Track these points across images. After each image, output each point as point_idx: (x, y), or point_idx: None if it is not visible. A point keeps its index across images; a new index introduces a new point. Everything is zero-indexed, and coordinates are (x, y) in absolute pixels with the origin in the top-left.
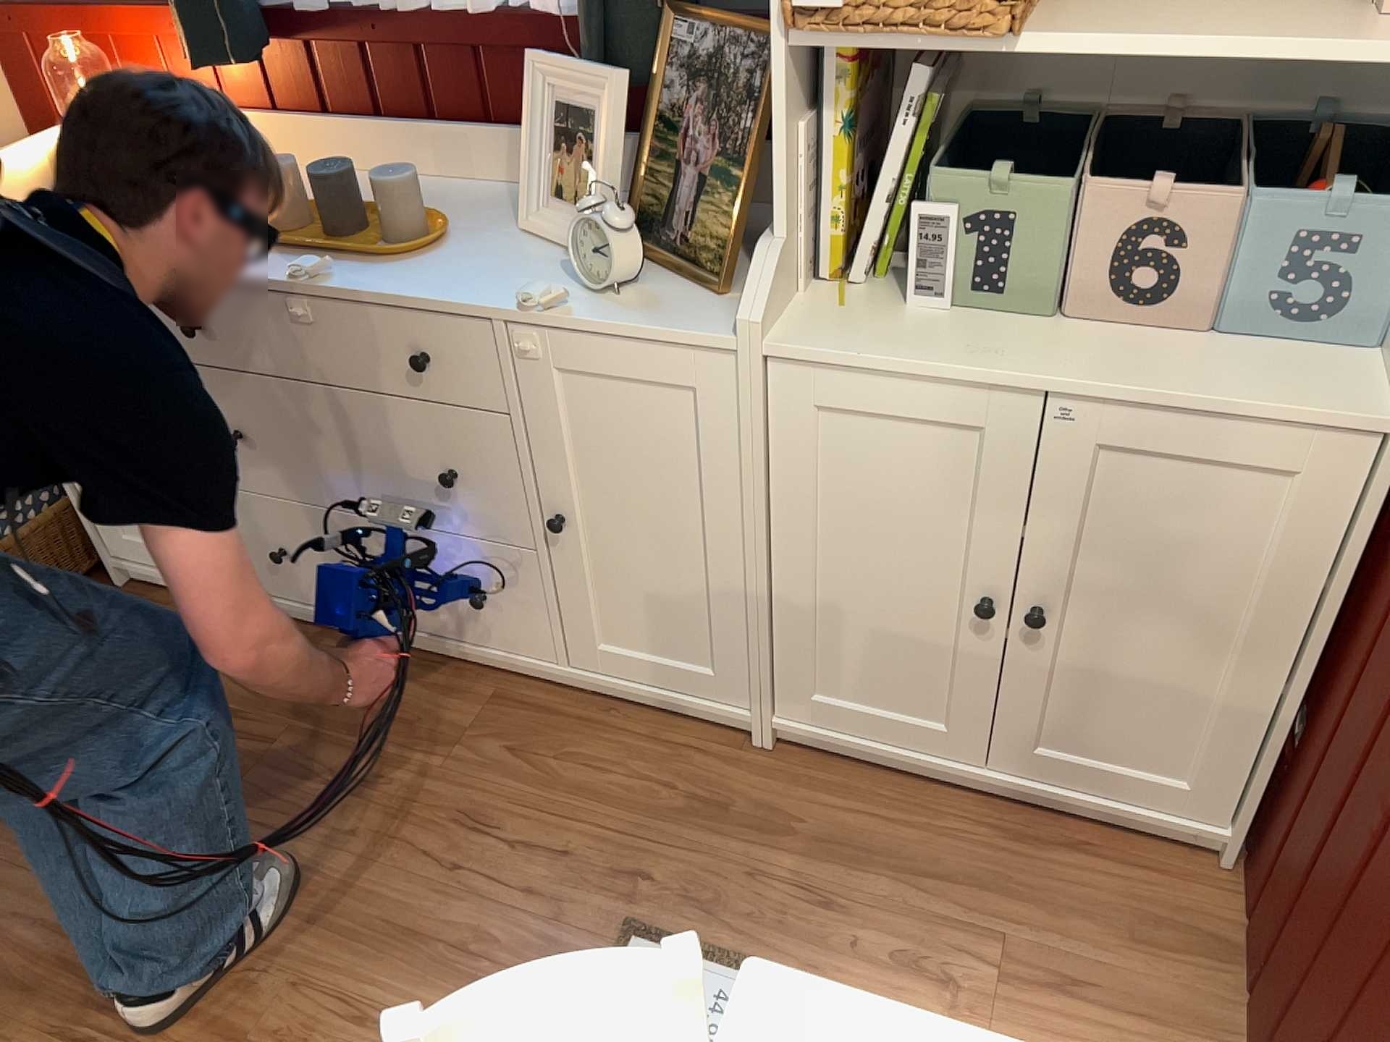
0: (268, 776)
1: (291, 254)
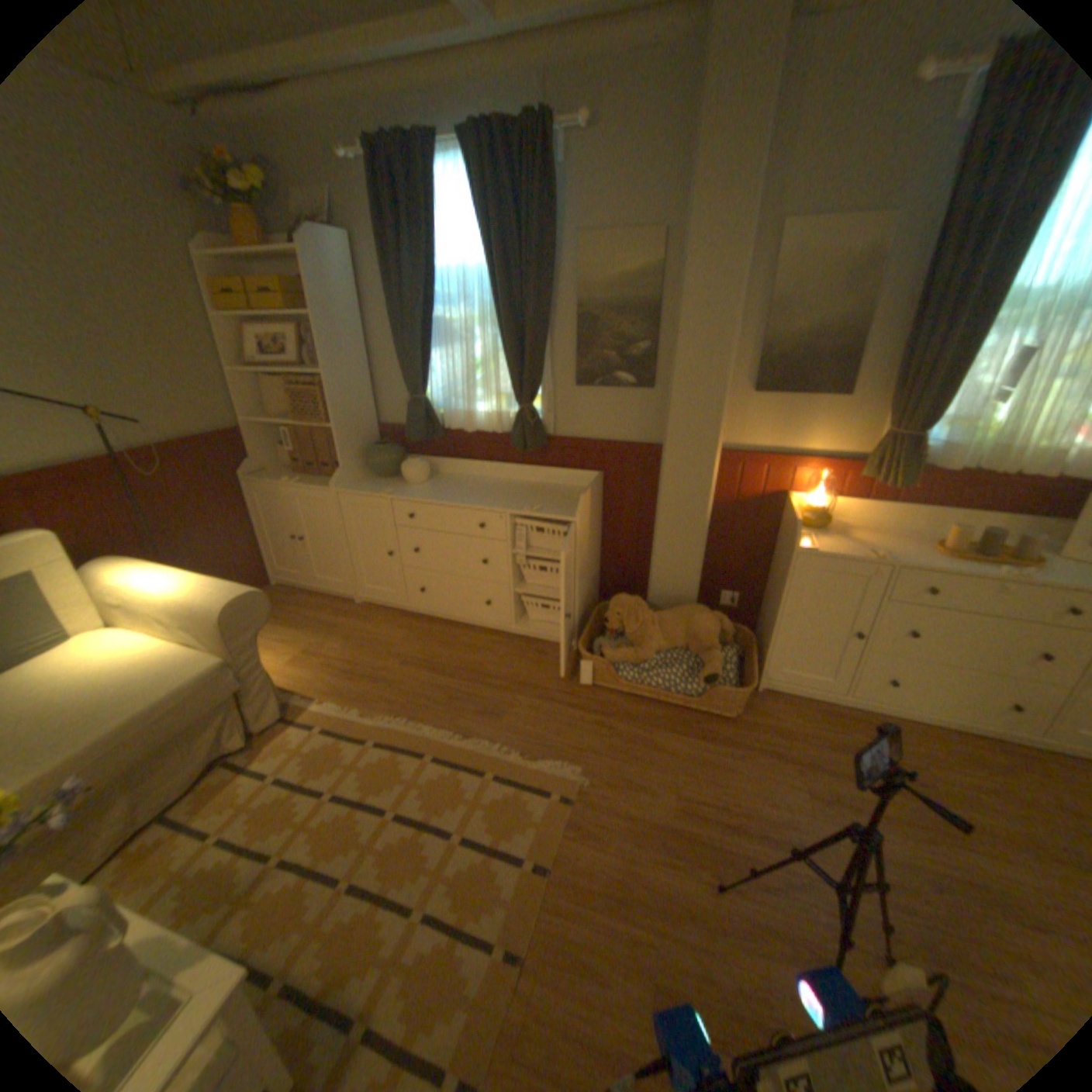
0: (943, 793)
1: (964, 560)
